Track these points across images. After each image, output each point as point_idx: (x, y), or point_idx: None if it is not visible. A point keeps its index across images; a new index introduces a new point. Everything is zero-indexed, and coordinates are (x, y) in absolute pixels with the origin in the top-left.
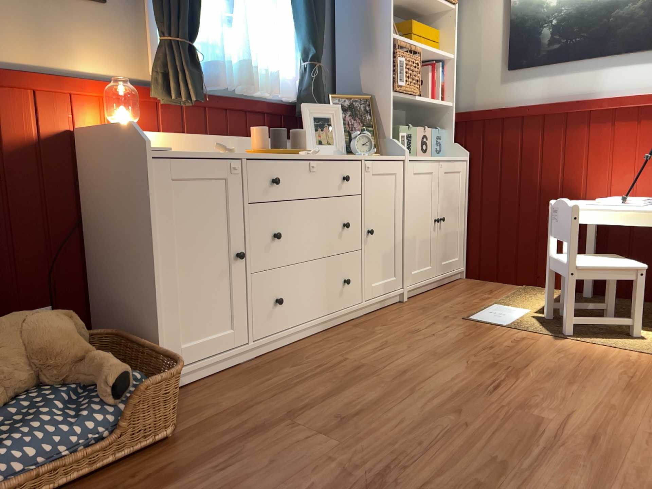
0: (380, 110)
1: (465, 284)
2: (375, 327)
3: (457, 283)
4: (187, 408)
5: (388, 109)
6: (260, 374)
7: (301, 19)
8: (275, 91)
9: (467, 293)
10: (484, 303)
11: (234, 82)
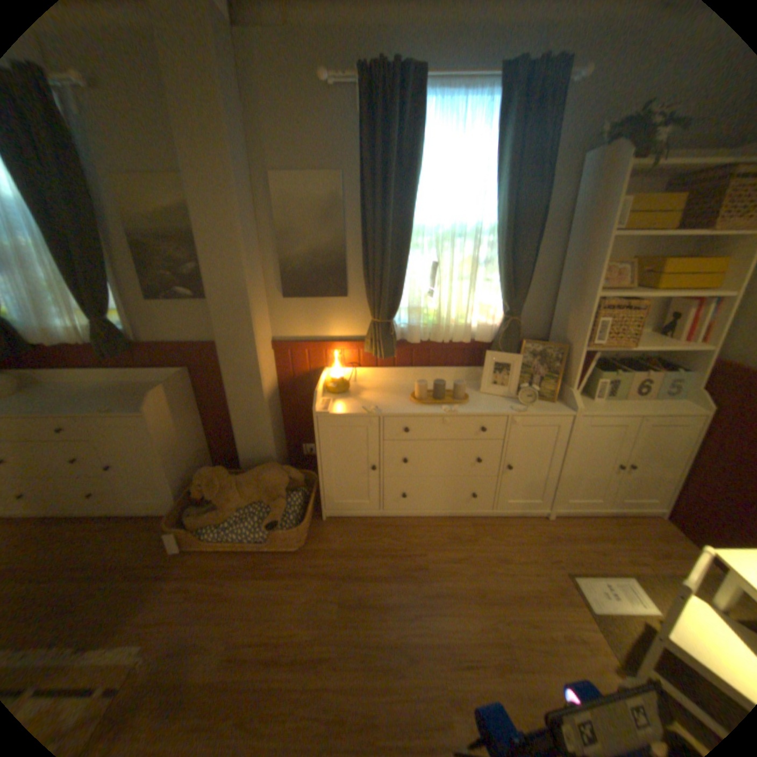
0: (572, 360)
1: (652, 530)
2: (486, 536)
3: (645, 523)
4: (323, 535)
5: (578, 363)
6: (374, 533)
7: (501, 281)
8: (464, 341)
9: (632, 545)
10: (625, 571)
11: (431, 335)
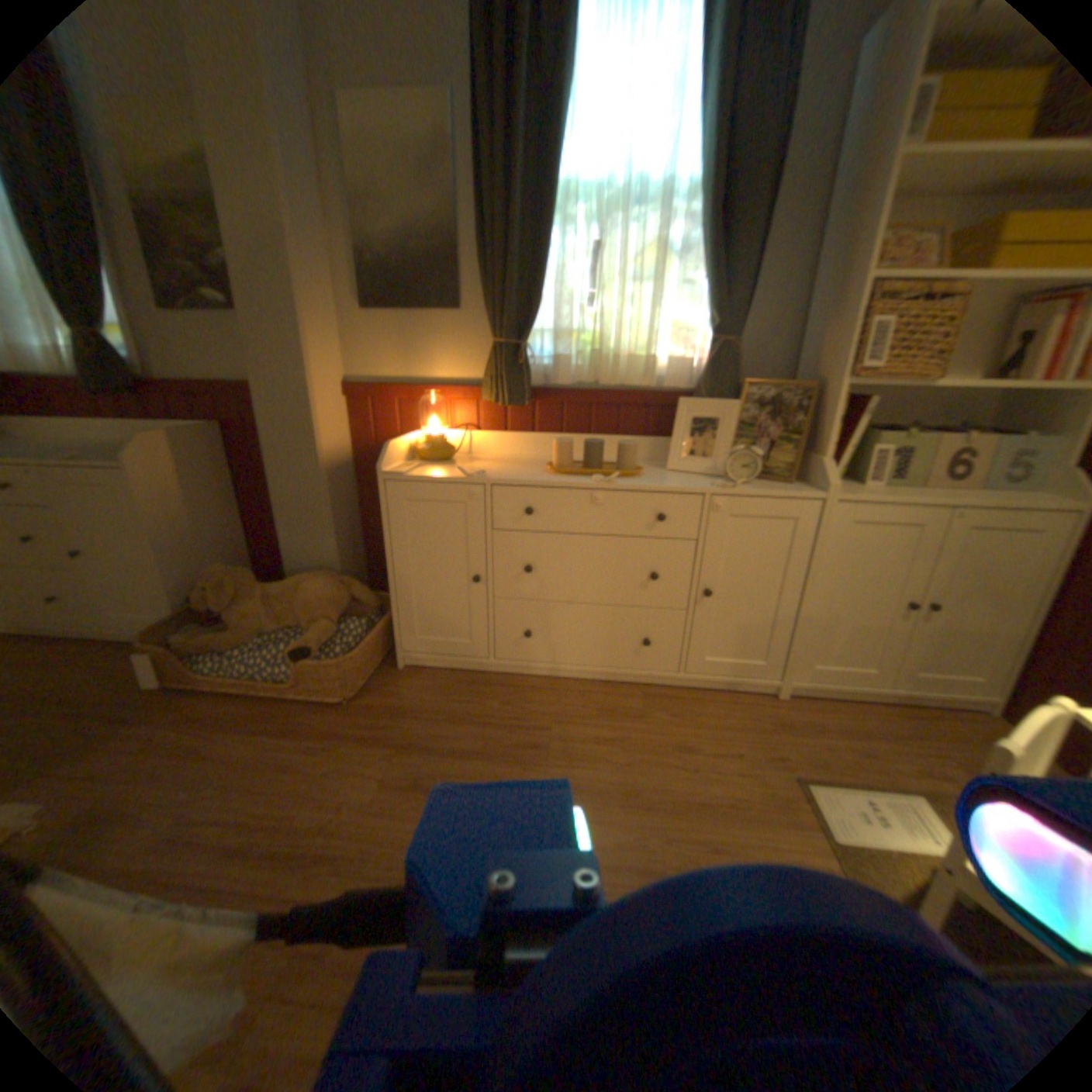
0: (828, 407)
1: (969, 729)
2: (663, 711)
3: (957, 718)
4: (392, 688)
5: (836, 408)
6: (475, 692)
7: (709, 273)
8: (645, 382)
9: (927, 748)
10: (909, 784)
11: (592, 374)
